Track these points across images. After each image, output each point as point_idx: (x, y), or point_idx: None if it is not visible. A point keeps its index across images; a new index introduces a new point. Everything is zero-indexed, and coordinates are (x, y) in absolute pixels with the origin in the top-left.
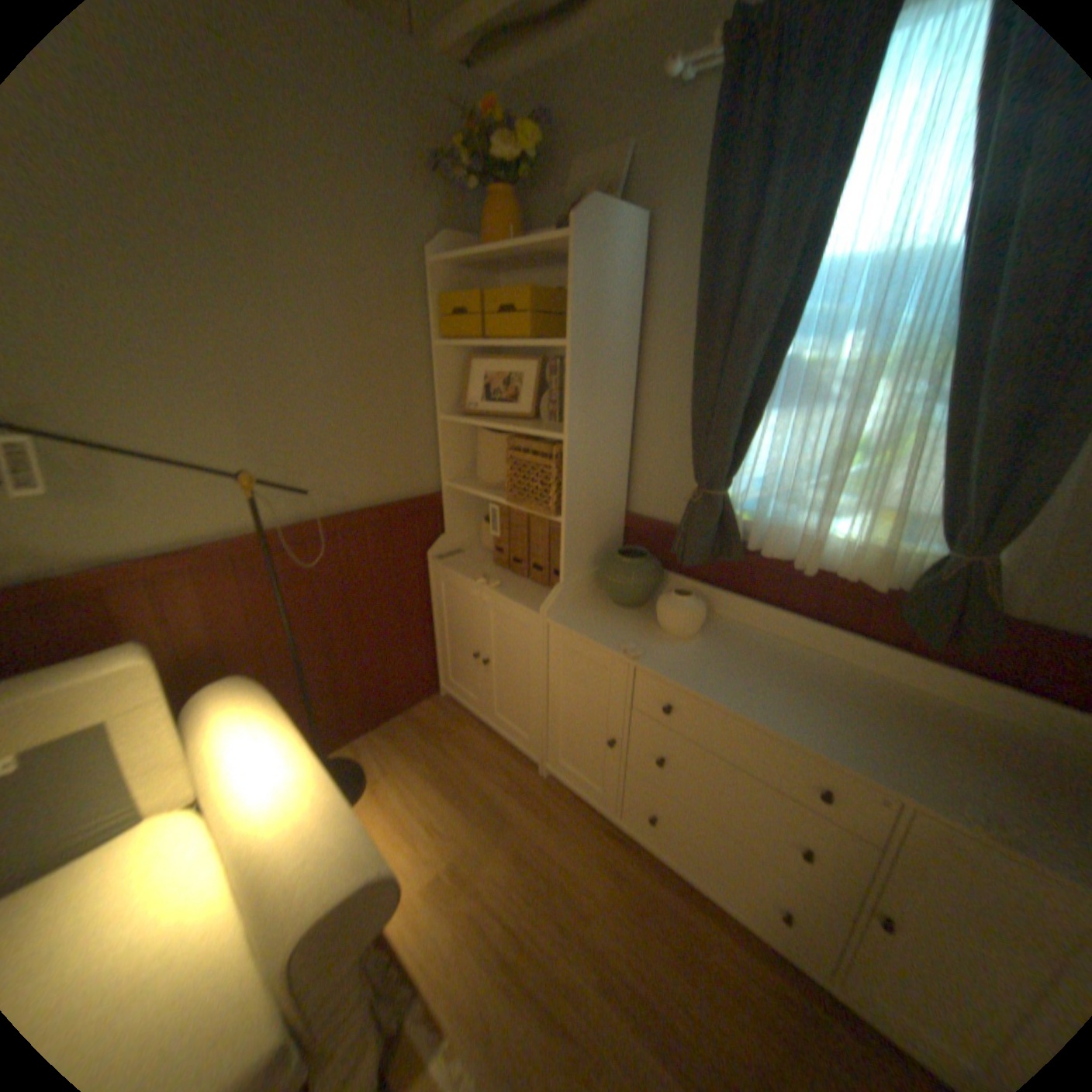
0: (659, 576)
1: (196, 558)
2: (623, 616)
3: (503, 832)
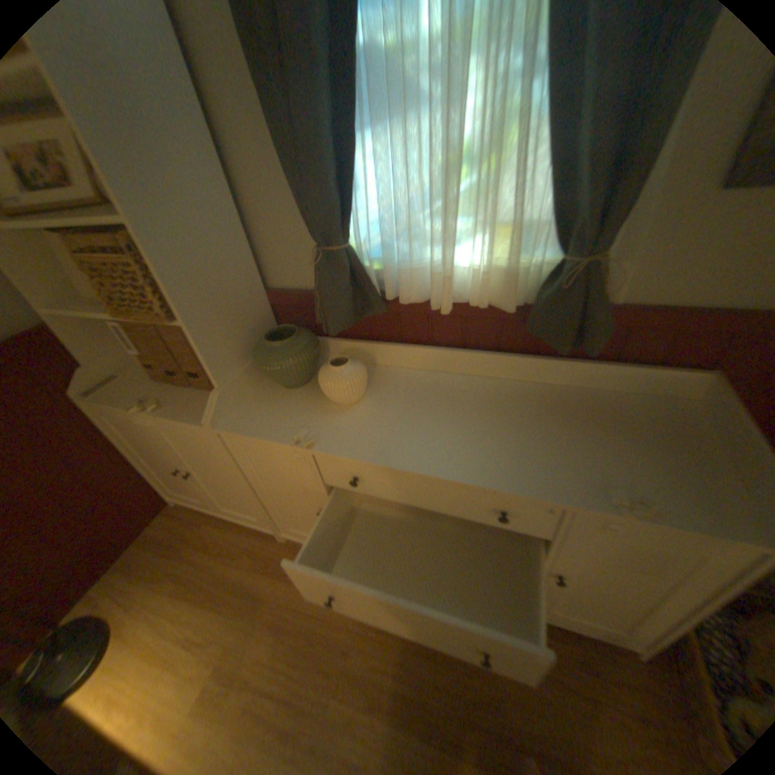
0: (314, 348)
1: None
2: (293, 396)
3: (257, 609)
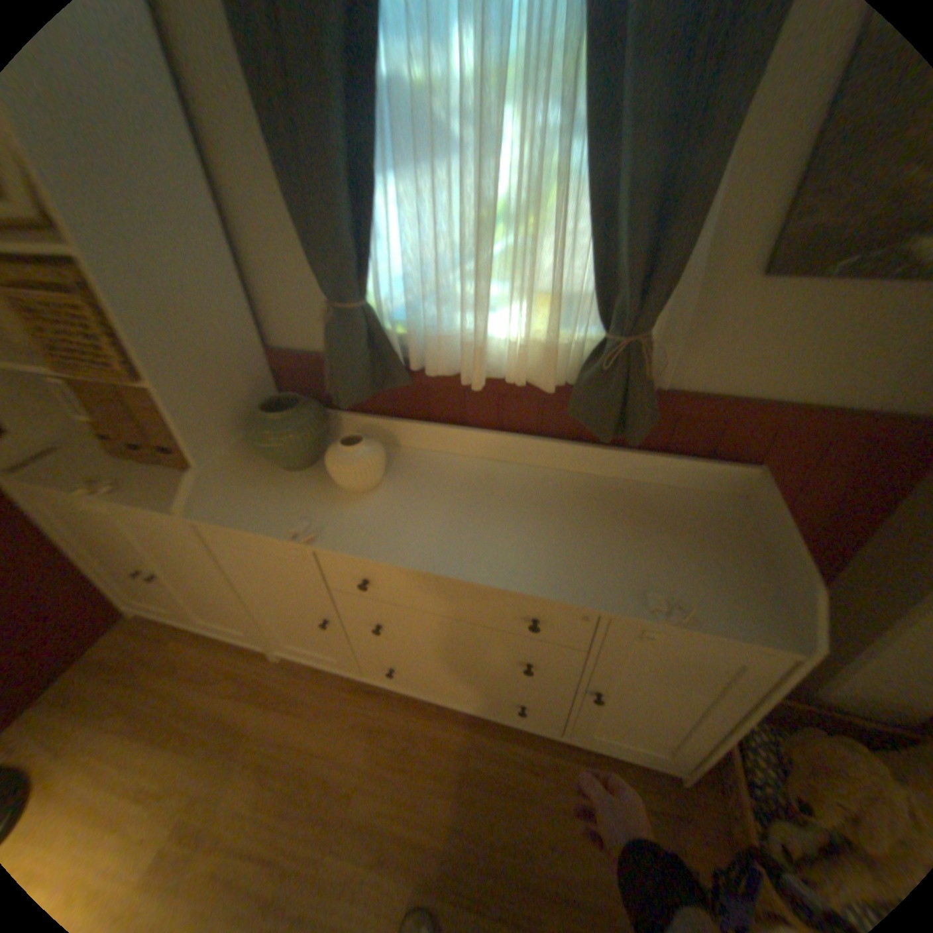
0: (323, 423)
1: None
2: (295, 481)
3: (238, 746)
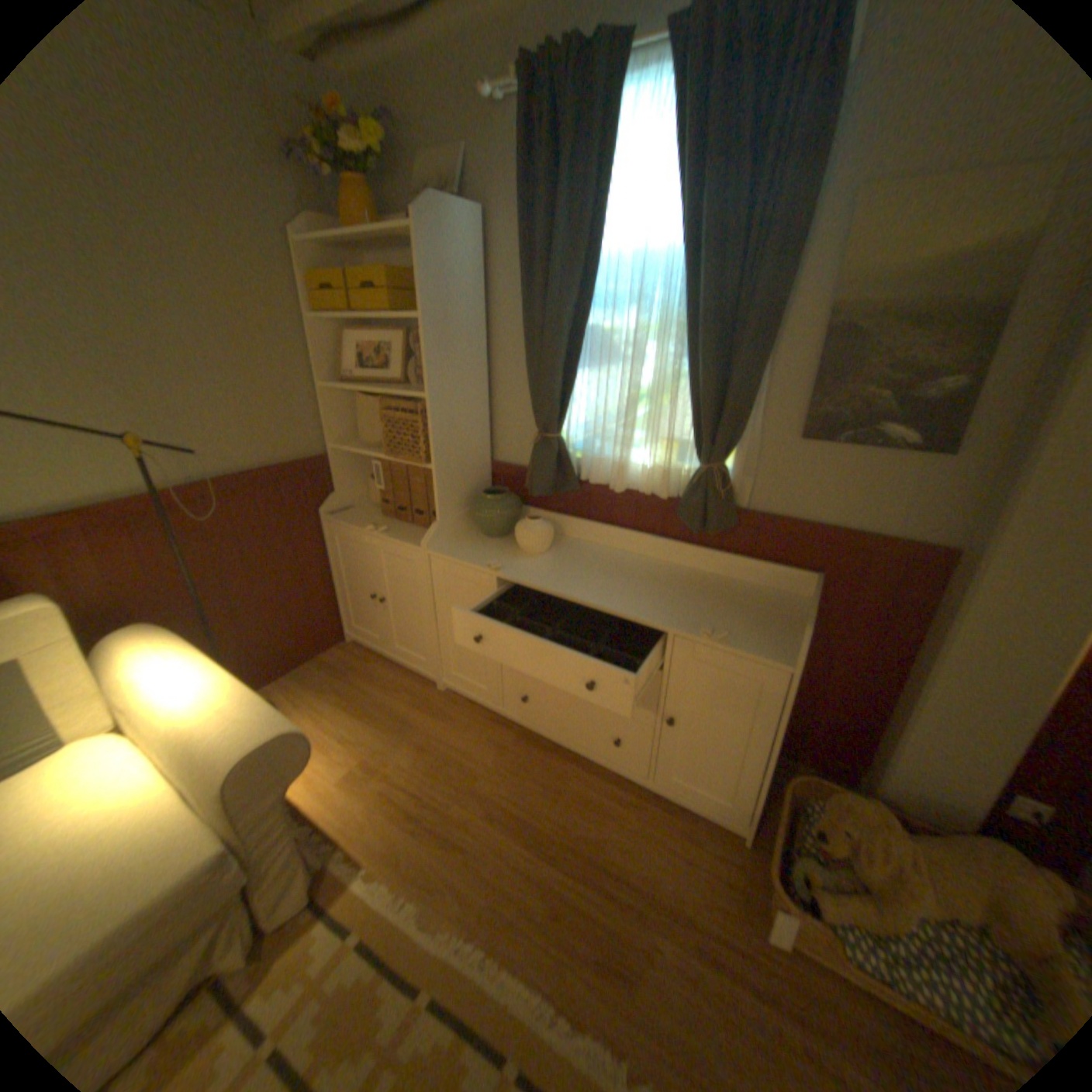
0: (517, 508)
1: (89, 515)
2: (491, 543)
3: (406, 732)
